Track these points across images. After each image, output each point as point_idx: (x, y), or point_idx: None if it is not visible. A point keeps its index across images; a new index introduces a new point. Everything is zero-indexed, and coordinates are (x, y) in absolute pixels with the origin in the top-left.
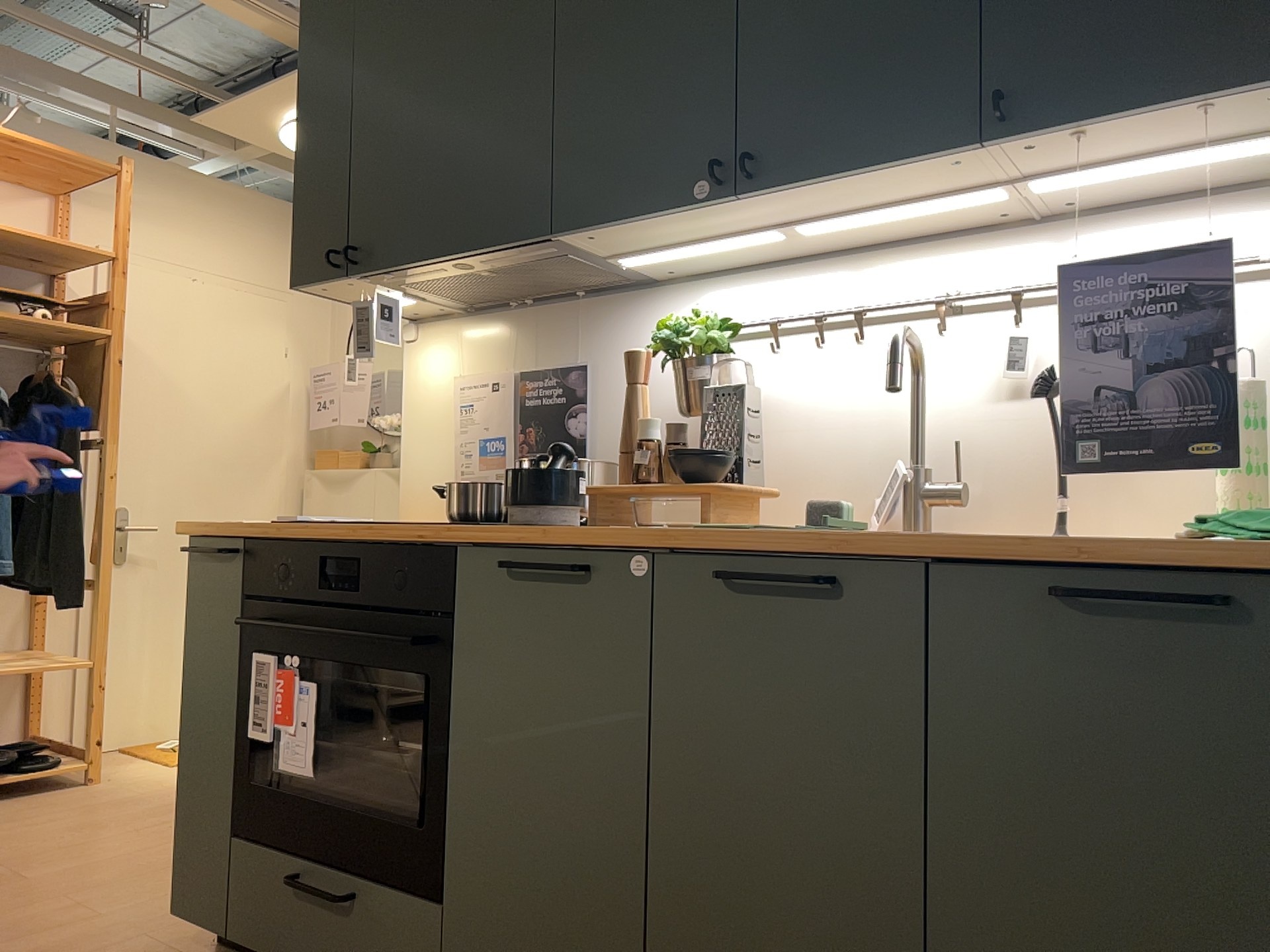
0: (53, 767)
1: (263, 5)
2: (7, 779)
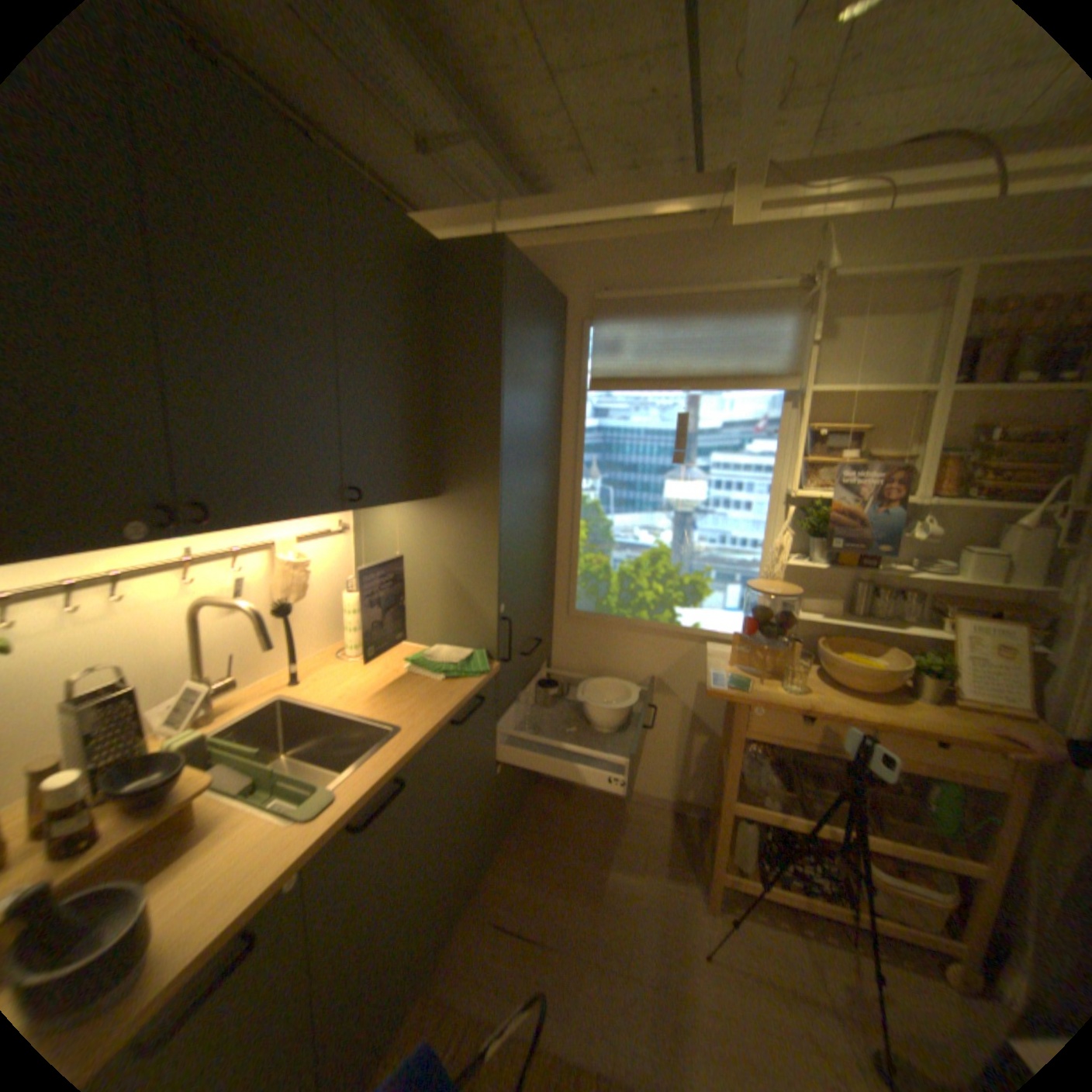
0: None
1: None
2: None
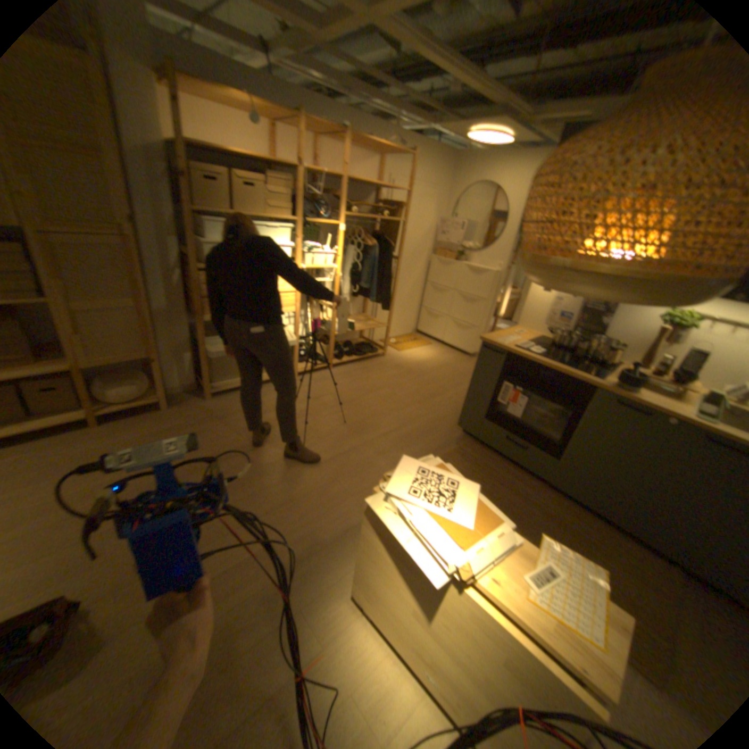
0: (375, 352)
1: (495, 88)
2: (367, 356)
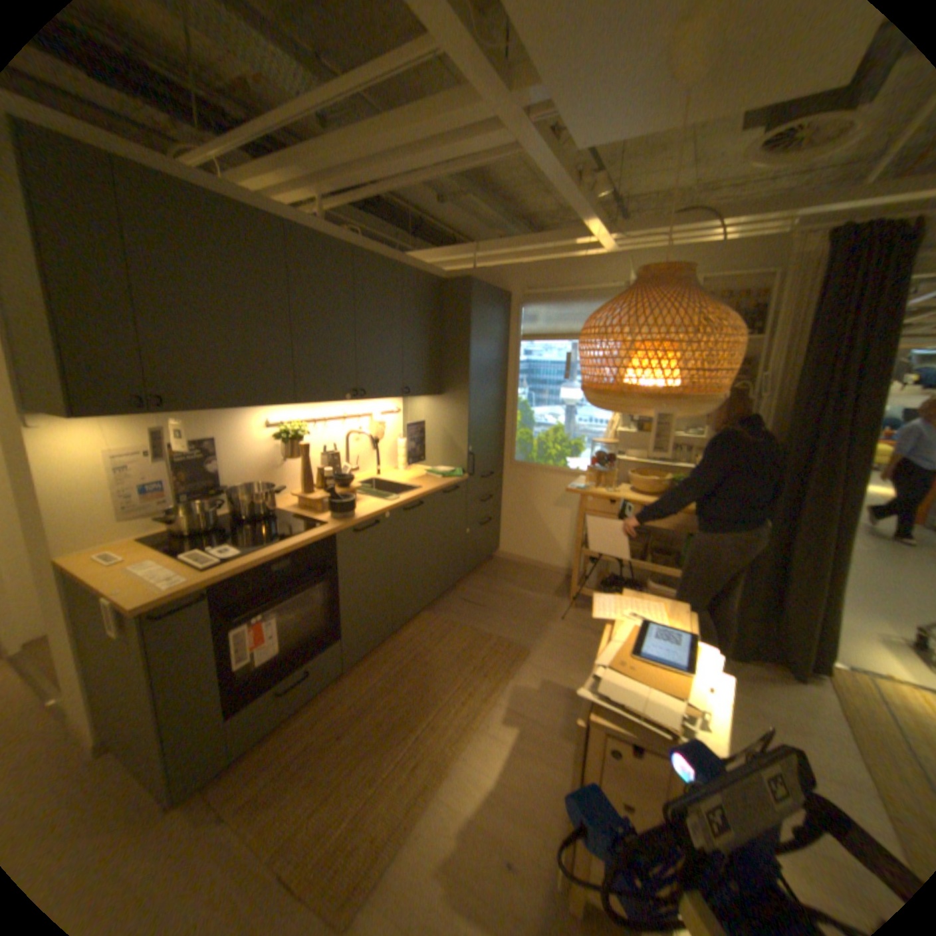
0: None
1: None
2: None
